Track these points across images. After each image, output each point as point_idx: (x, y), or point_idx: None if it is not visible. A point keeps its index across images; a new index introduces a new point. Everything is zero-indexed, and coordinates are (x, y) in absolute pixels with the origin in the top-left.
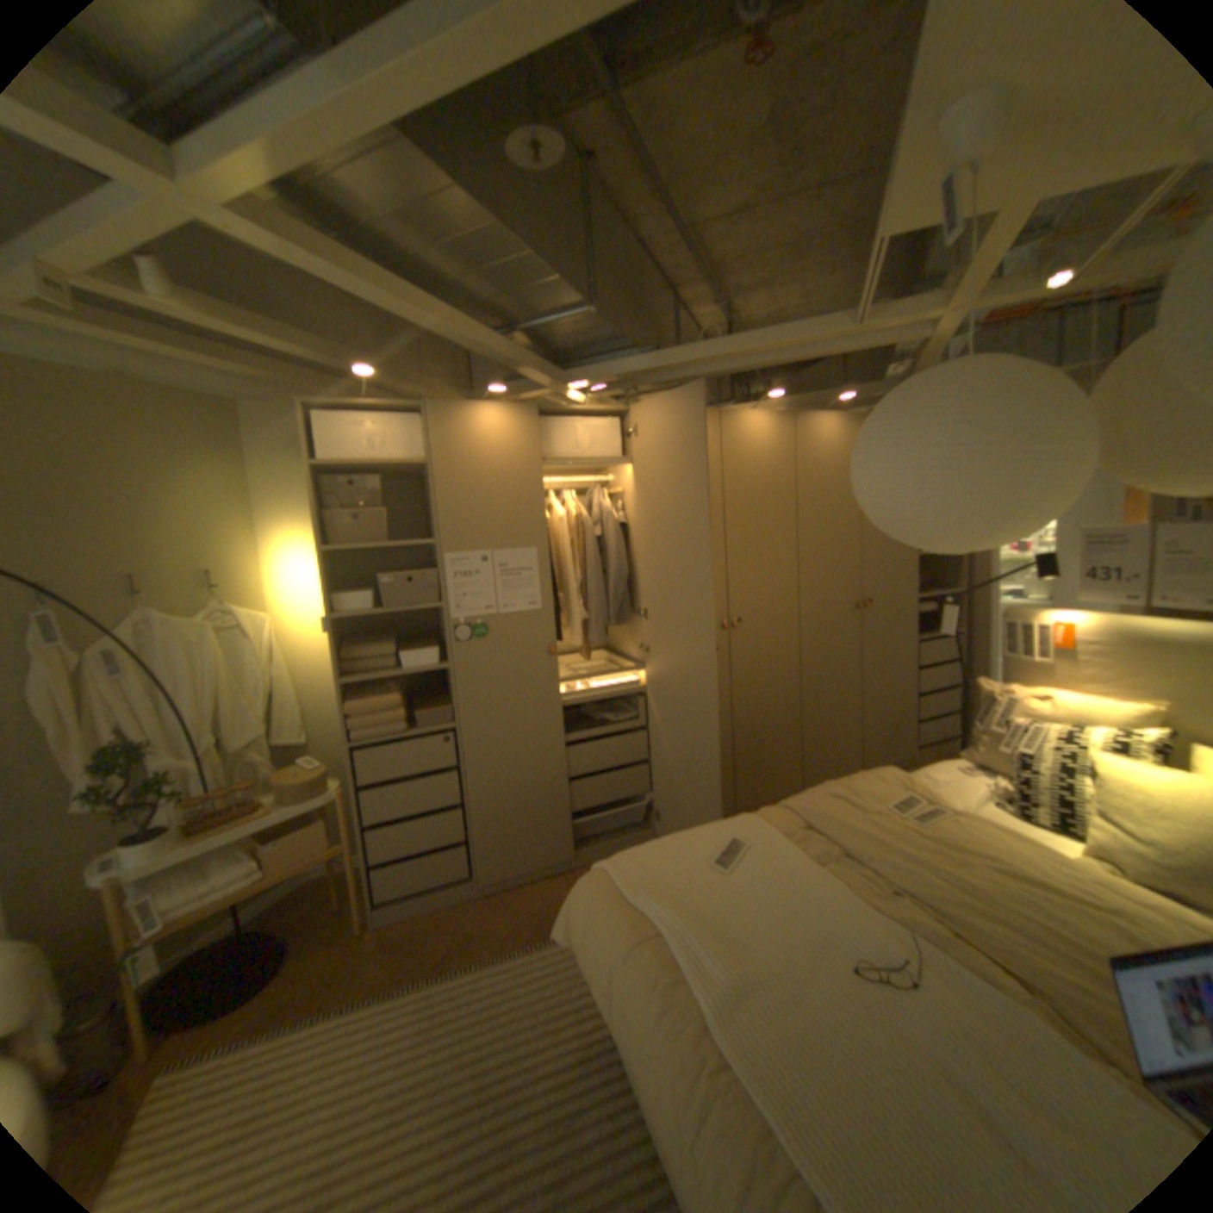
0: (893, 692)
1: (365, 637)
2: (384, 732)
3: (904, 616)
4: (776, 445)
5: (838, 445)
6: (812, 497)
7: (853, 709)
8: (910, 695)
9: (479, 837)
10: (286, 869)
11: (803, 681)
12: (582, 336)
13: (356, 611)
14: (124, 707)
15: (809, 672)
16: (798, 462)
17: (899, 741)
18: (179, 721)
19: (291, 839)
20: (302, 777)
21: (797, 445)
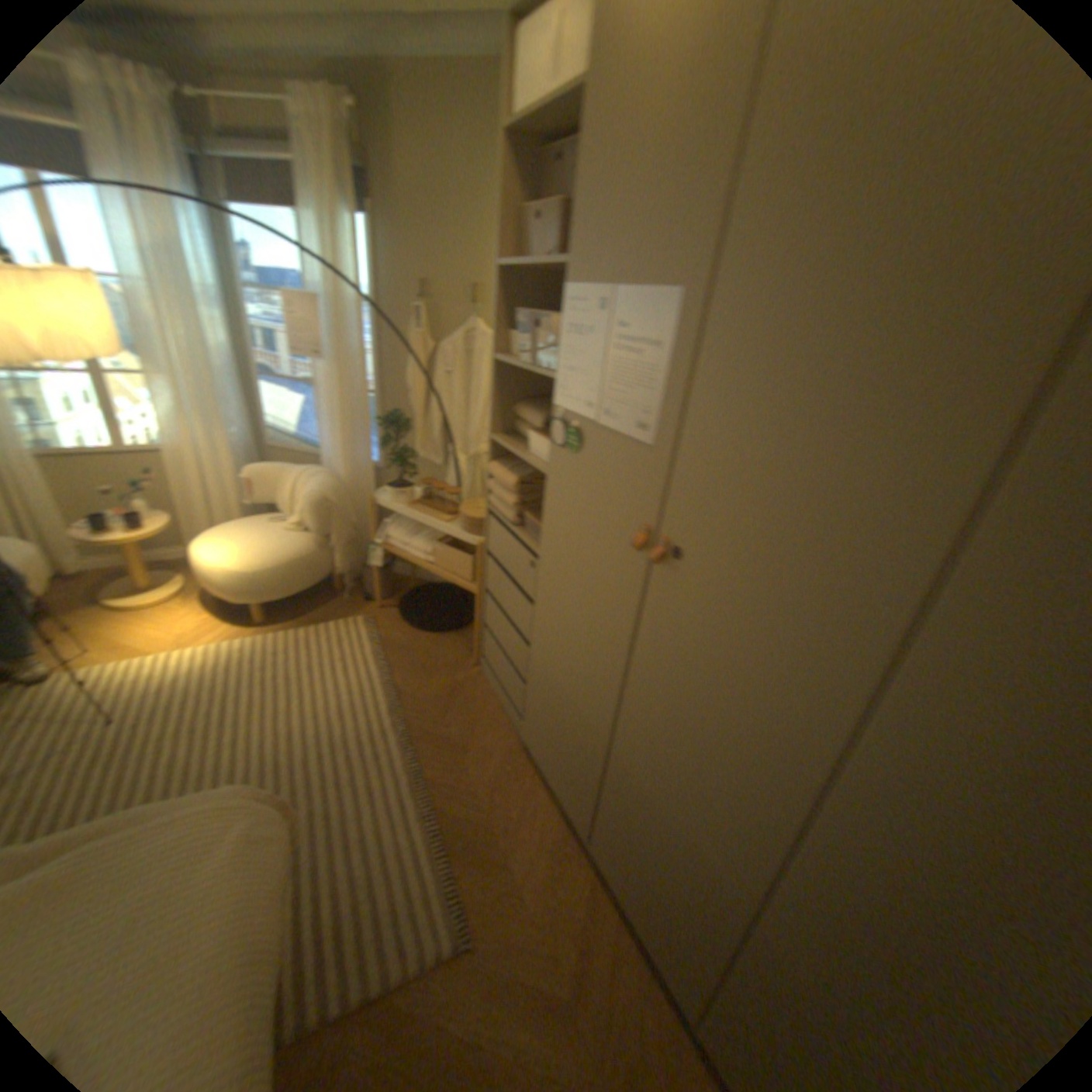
0: None
1: None
2: (501, 512)
3: None
4: None
5: None
6: None
7: None
8: None
9: (526, 693)
10: (443, 571)
11: None
12: None
13: (510, 358)
14: (444, 395)
15: None
16: None
17: None
18: (470, 423)
19: (448, 552)
20: (474, 512)
21: None
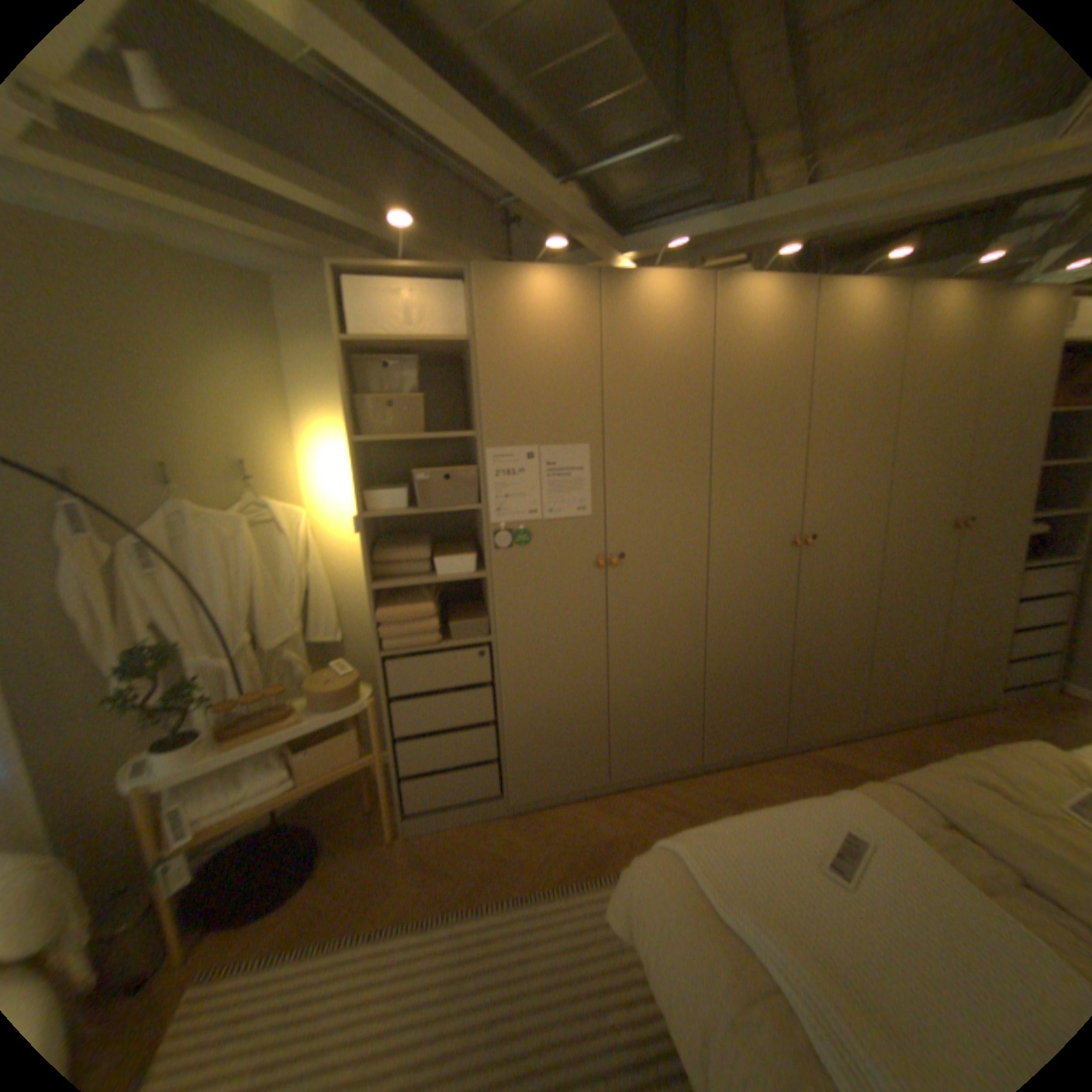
0: (985, 626)
1: (400, 537)
2: (417, 641)
3: (1012, 539)
4: (885, 323)
5: (961, 324)
6: (920, 390)
7: (935, 643)
8: (1004, 631)
9: (511, 755)
10: (318, 776)
11: (880, 609)
12: (653, 185)
13: (390, 510)
14: (159, 601)
15: (889, 599)
16: (908, 346)
17: (983, 682)
18: (216, 616)
19: (322, 746)
20: (334, 683)
21: (910, 323)
